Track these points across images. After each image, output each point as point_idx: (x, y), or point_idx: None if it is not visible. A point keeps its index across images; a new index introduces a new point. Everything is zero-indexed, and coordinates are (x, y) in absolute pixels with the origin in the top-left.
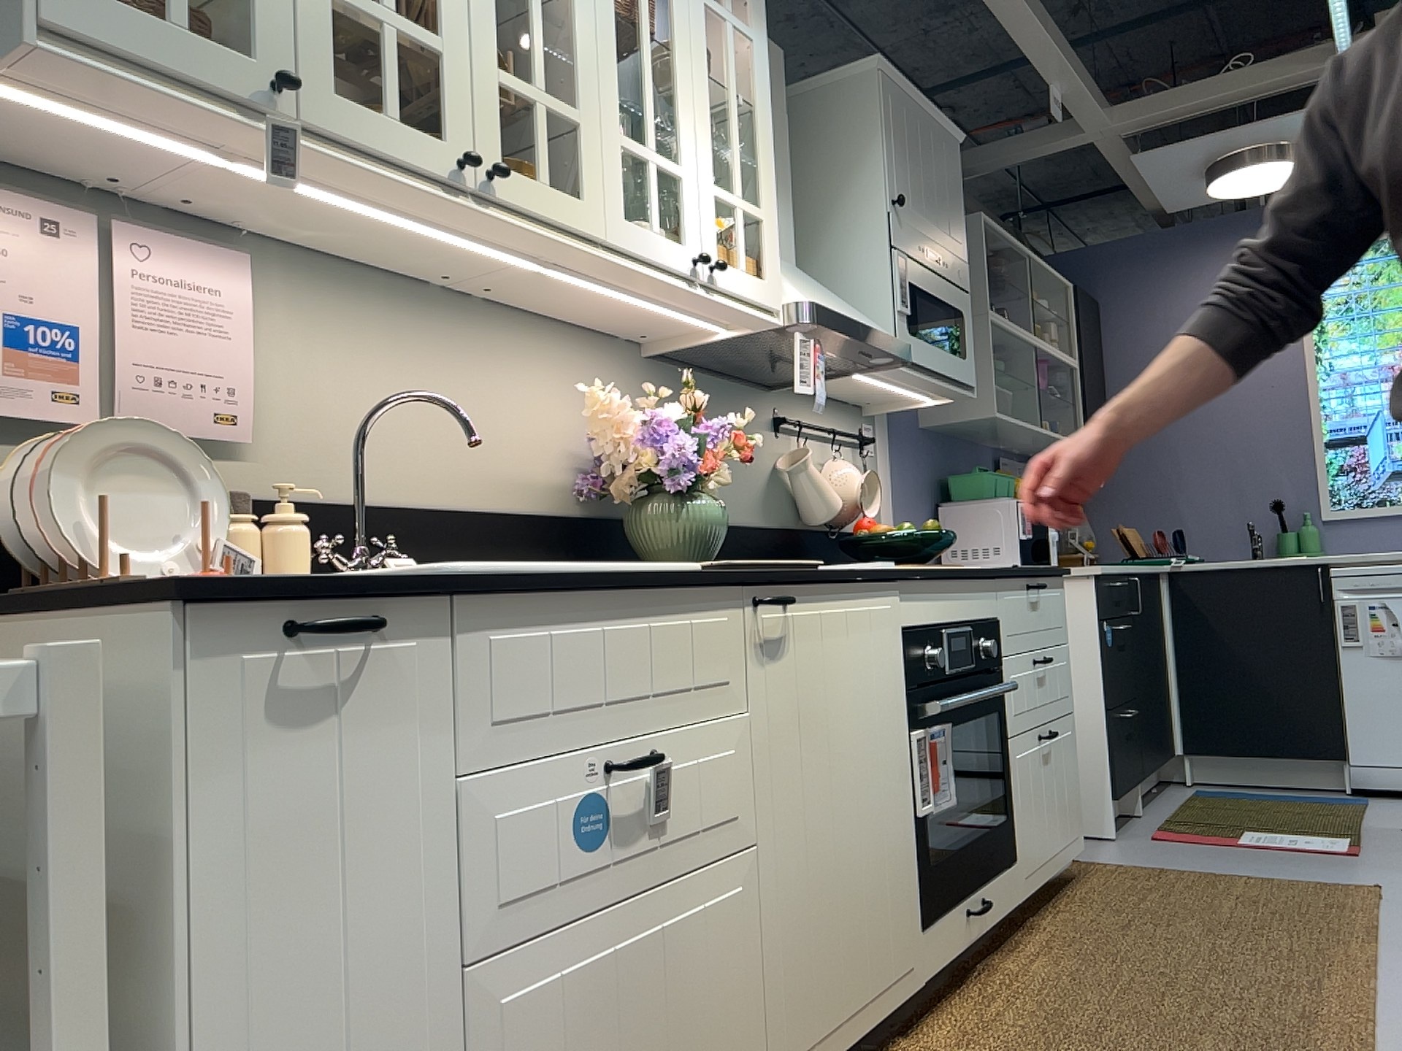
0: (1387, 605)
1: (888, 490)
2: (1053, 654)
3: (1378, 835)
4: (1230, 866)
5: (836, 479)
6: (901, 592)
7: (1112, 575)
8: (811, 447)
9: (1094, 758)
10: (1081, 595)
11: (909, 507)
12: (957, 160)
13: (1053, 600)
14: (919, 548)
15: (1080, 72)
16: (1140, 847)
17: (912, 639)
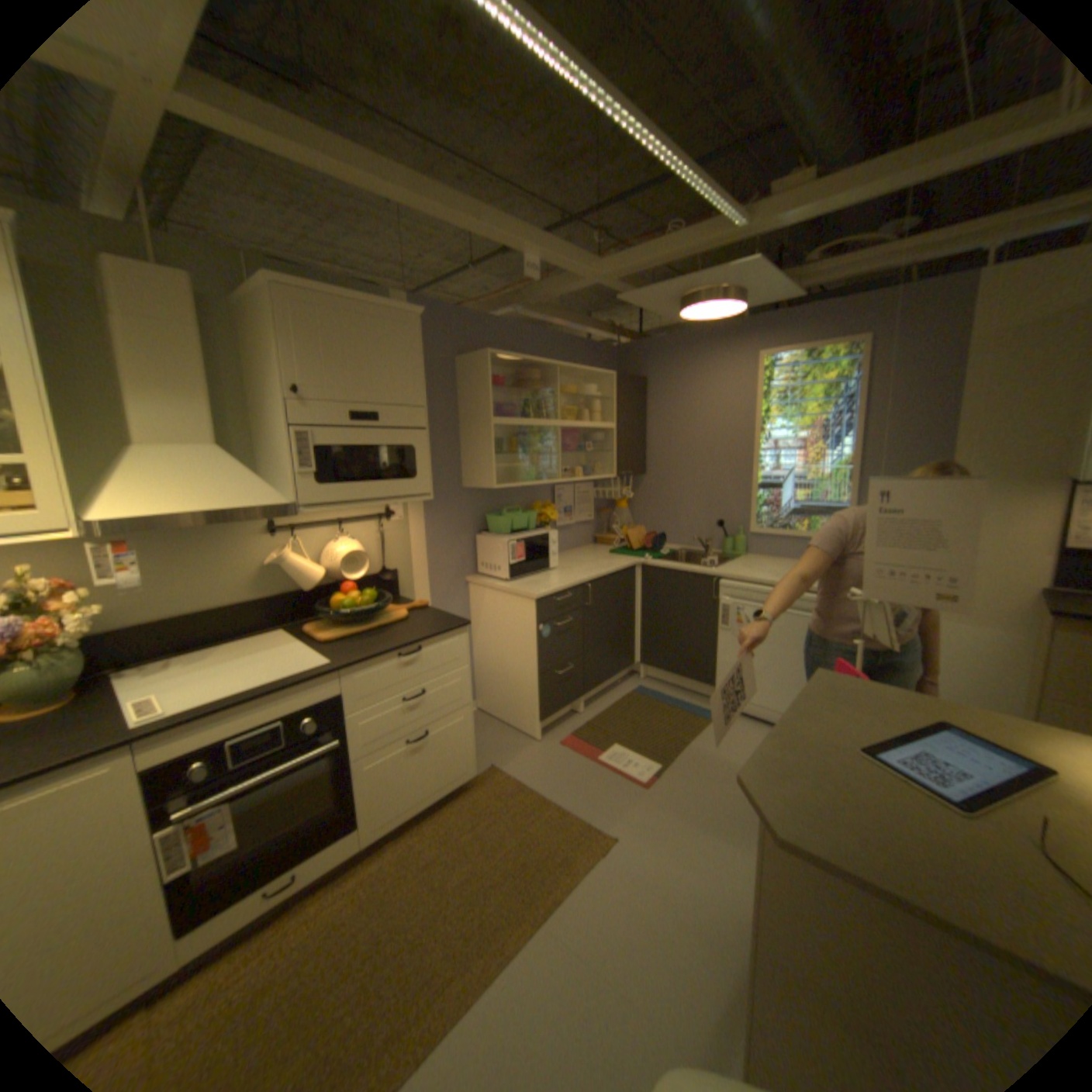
0: (748, 610)
1: (415, 538)
2: (438, 682)
3: (682, 766)
4: (563, 791)
5: (329, 555)
6: (134, 749)
7: (557, 592)
8: (317, 534)
9: (532, 698)
10: (529, 608)
11: (442, 542)
12: (411, 330)
13: (443, 648)
14: (355, 613)
15: (544, 240)
16: (542, 755)
17: (156, 774)
